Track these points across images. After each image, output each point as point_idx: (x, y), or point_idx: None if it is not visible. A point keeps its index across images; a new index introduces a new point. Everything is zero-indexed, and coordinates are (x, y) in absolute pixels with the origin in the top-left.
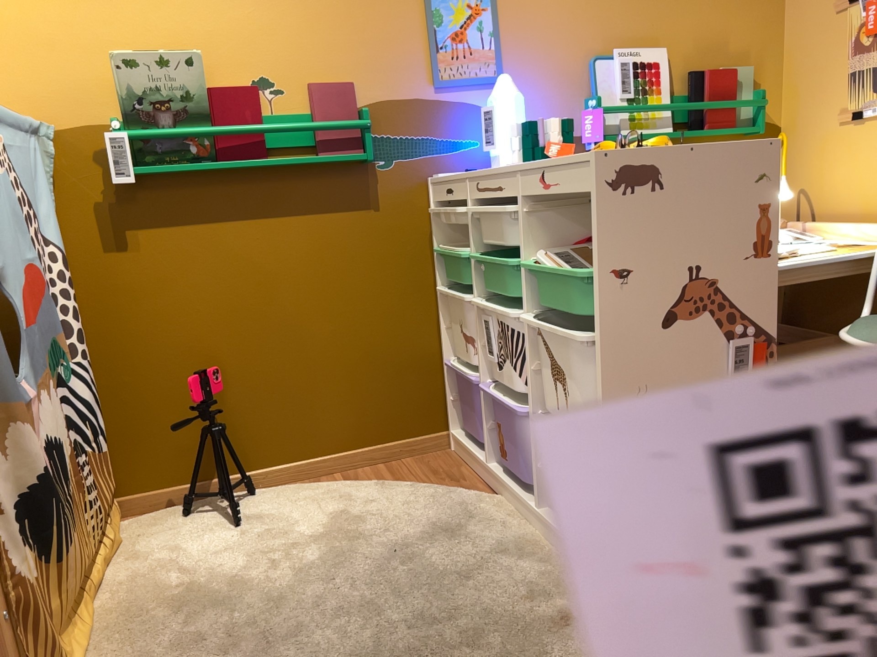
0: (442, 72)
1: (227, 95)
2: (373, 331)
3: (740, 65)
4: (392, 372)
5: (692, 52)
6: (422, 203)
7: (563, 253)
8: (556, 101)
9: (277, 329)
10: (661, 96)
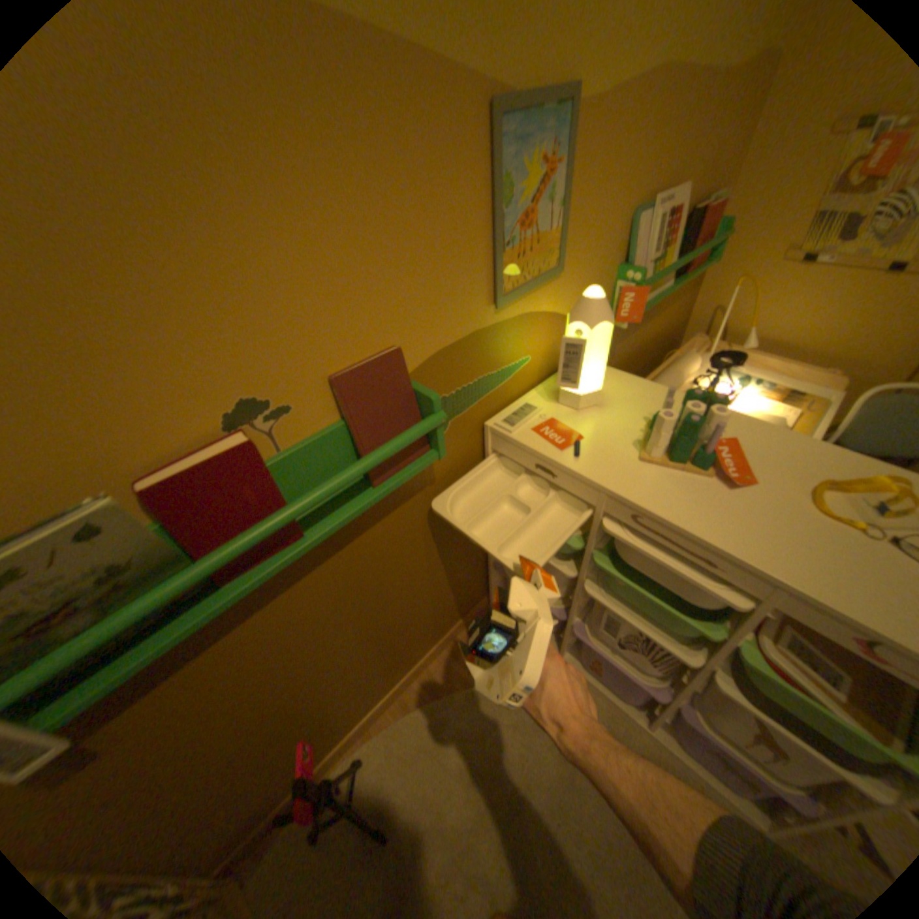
0: (507, 281)
1: (191, 481)
2: (434, 580)
3: (722, 183)
4: (449, 594)
5: (701, 176)
6: (476, 449)
7: (795, 641)
8: (599, 275)
9: (346, 647)
10: (677, 244)
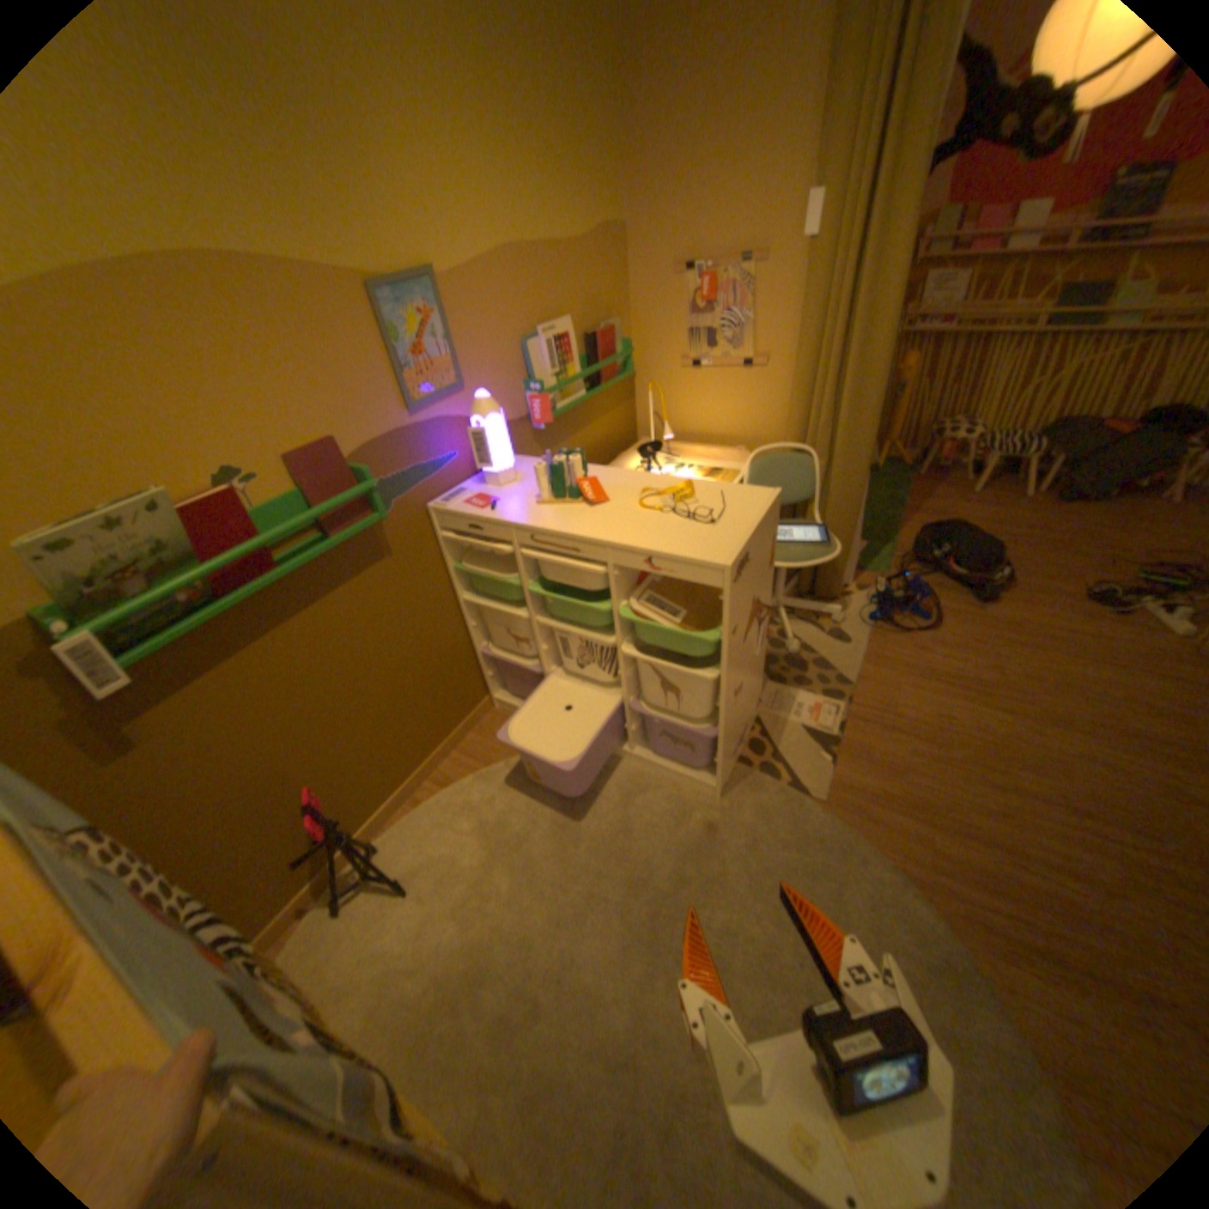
0: (412, 394)
1: (196, 514)
2: (418, 661)
3: (610, 316)
4: (440, 682)
5: (582, 312)
6: (426, 531)
7: (649, 598)
8: (504, 390)
9: (338, 713)
10: (574, 363)
